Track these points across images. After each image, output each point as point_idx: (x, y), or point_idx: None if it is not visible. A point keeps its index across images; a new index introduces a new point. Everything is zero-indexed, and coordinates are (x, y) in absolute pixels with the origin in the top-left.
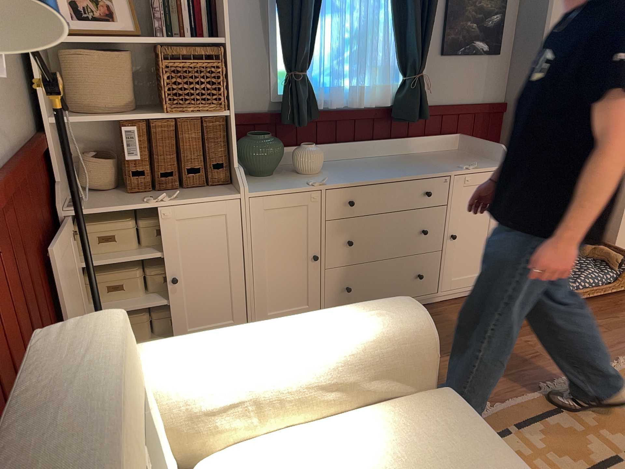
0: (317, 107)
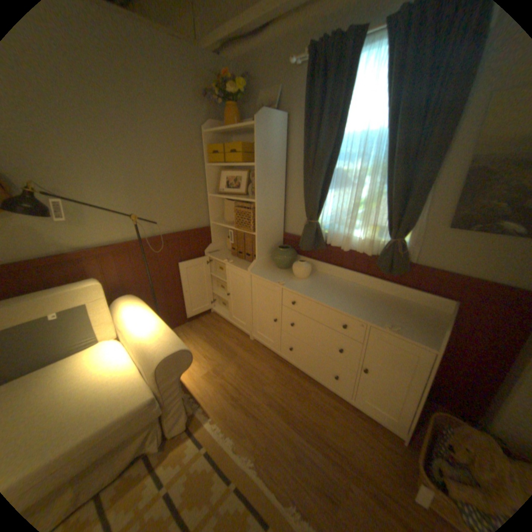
0: (324, 242)
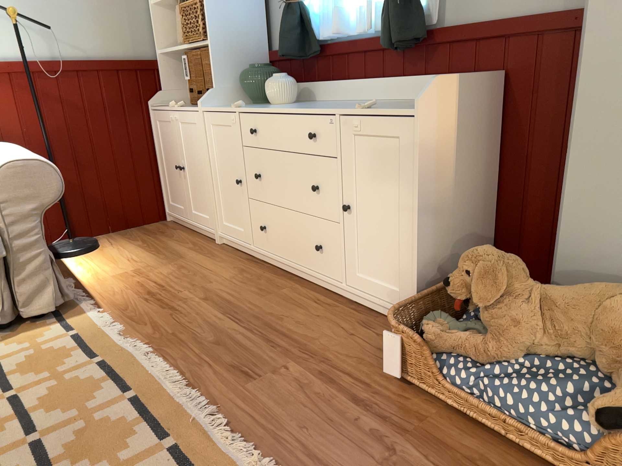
0: (315, 39)
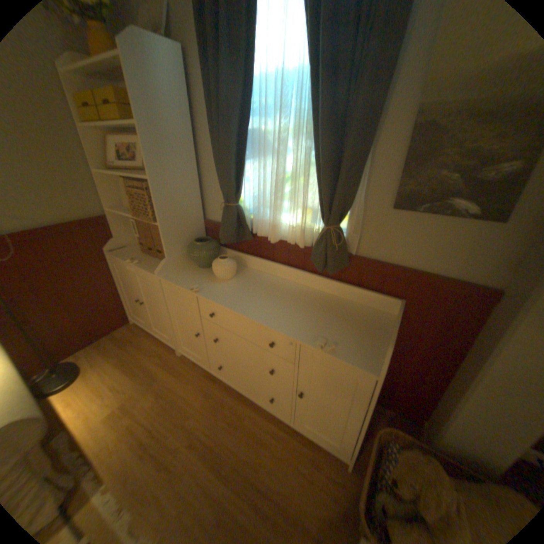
0: (251, 231)
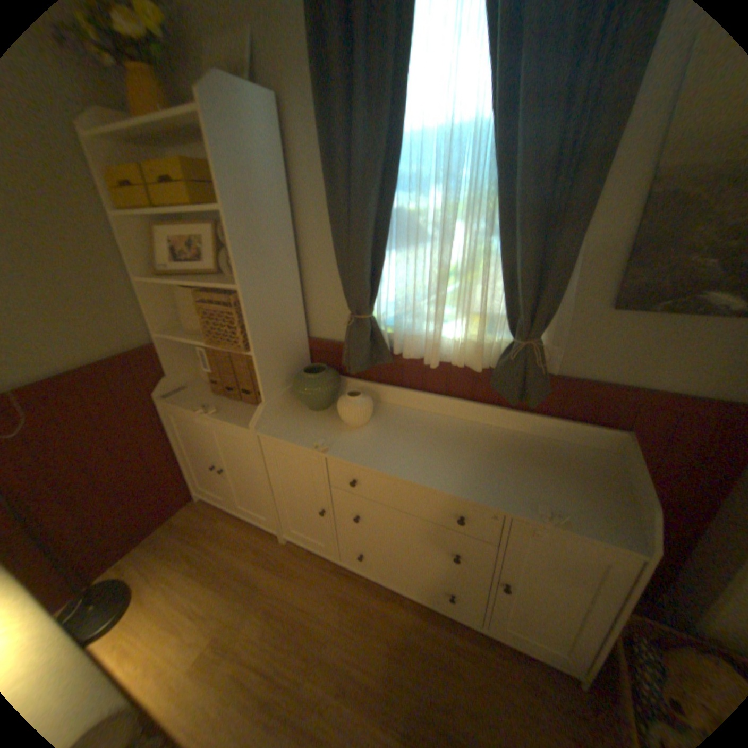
0: (390, 351)
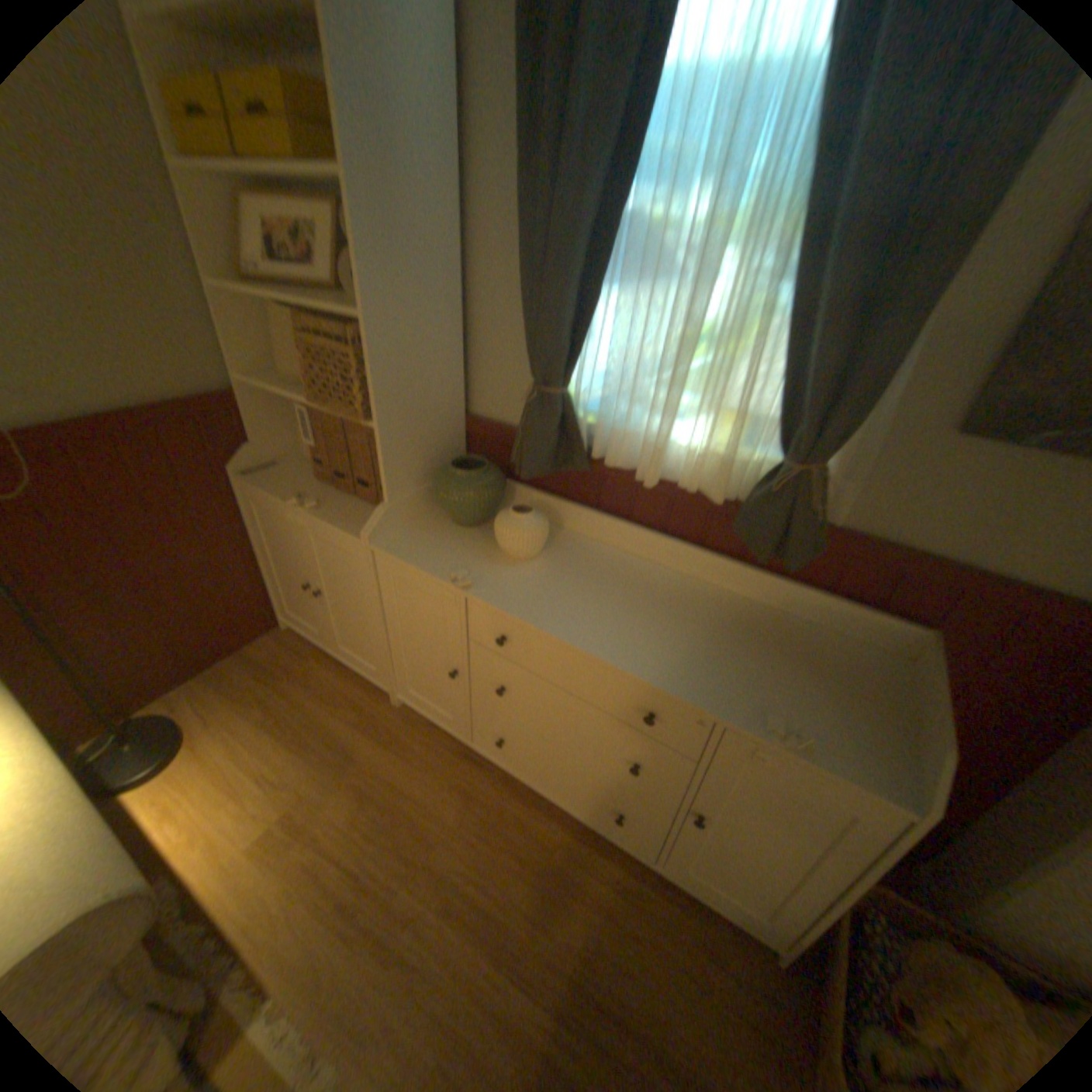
0: (587, 454)
